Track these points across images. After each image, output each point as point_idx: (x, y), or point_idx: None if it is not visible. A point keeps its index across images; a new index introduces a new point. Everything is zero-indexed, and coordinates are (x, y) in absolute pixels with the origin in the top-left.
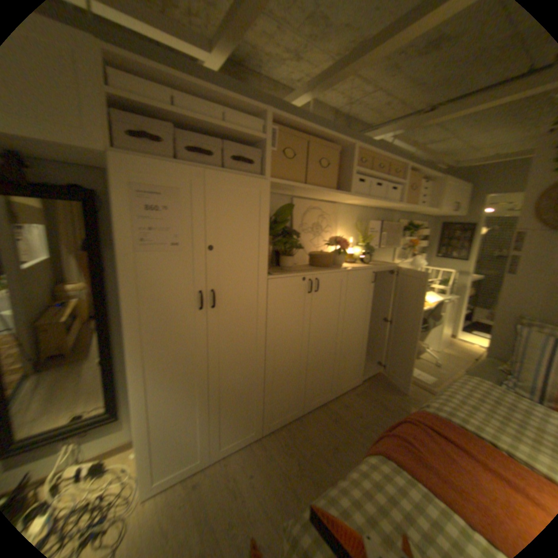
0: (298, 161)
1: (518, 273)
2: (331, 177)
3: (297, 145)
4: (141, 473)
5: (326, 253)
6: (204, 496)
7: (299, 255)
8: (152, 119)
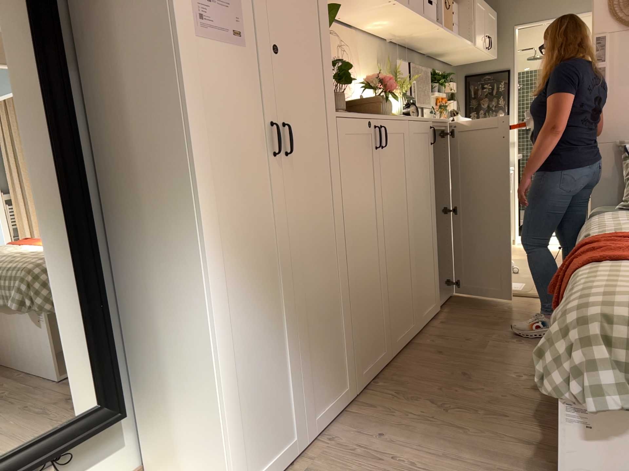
0: None
1: (608, 88)
2: None
3: None
4: (232, 463)
5: (367, 98)
6: None
7: None
8: None
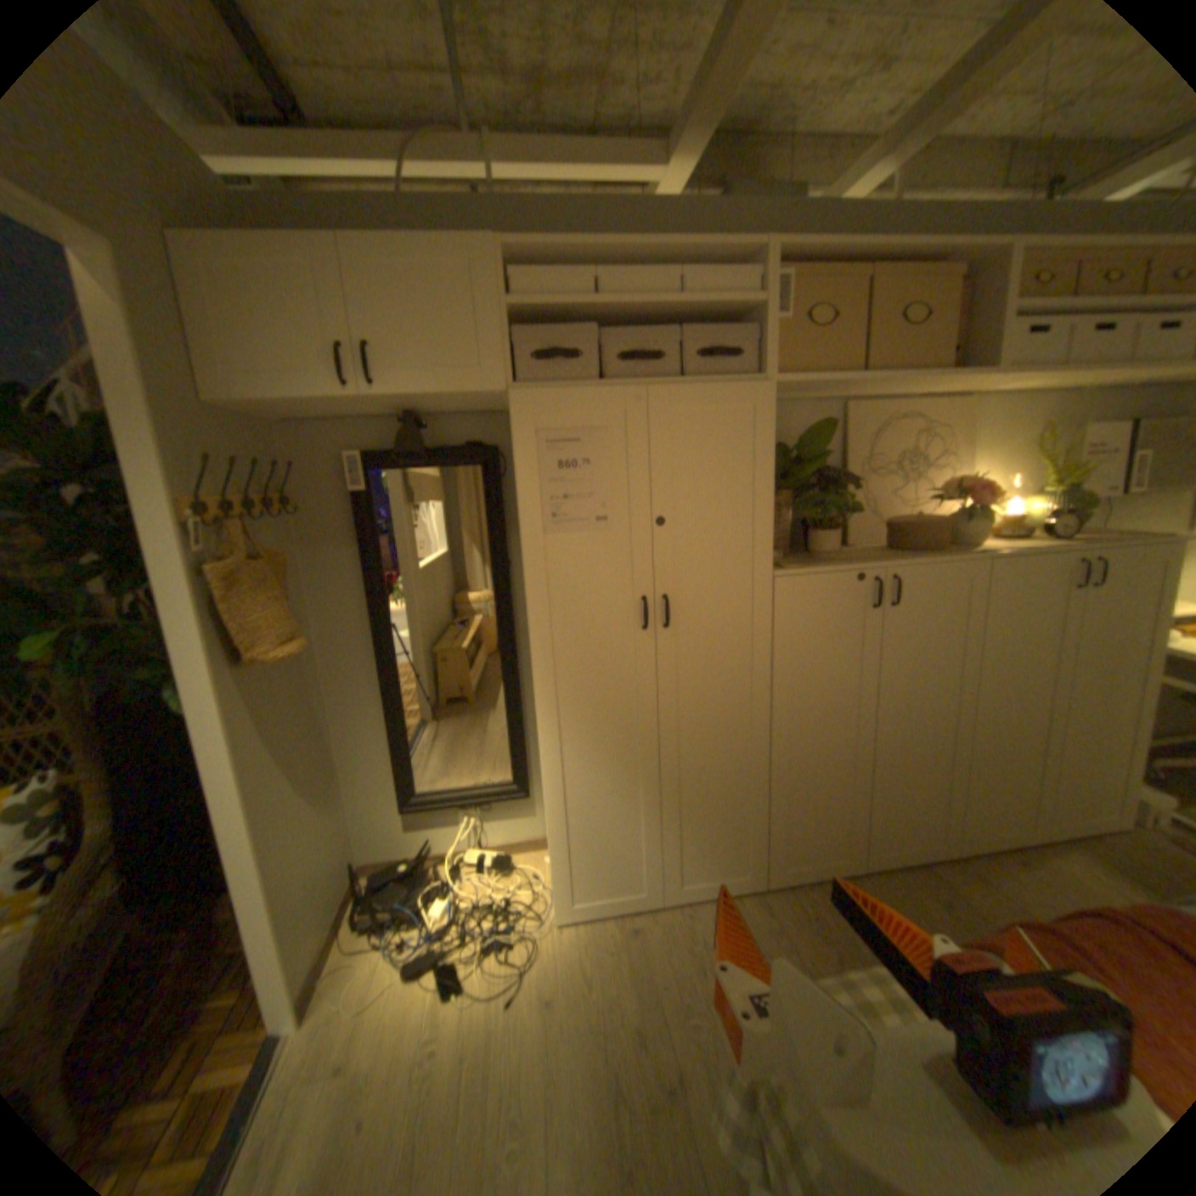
0: (850, 323)
1: None
2: (945, 340)
3: (848, 290)
4: (559, 880)
5: (935, 517)
6: (652, 952)
7: (864, 528)
8: (570, 322)
